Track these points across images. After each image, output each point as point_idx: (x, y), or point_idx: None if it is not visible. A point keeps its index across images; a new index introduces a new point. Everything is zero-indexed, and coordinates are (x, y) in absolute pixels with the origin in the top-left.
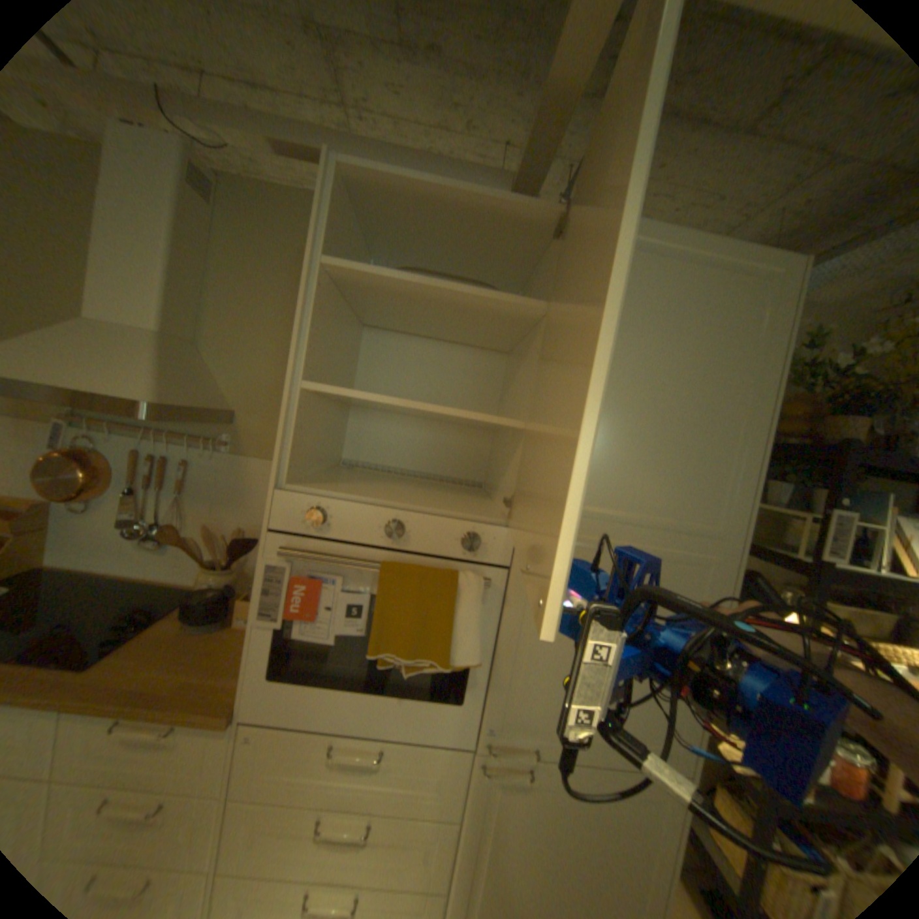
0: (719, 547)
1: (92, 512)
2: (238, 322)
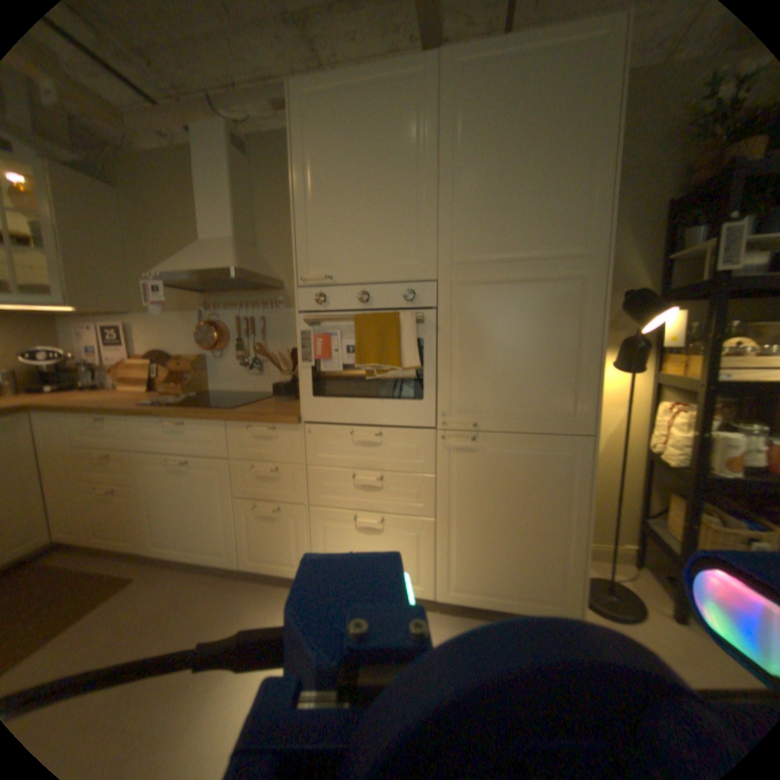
0: (588, 262)
1: (223, 357)
2: (273, 226)
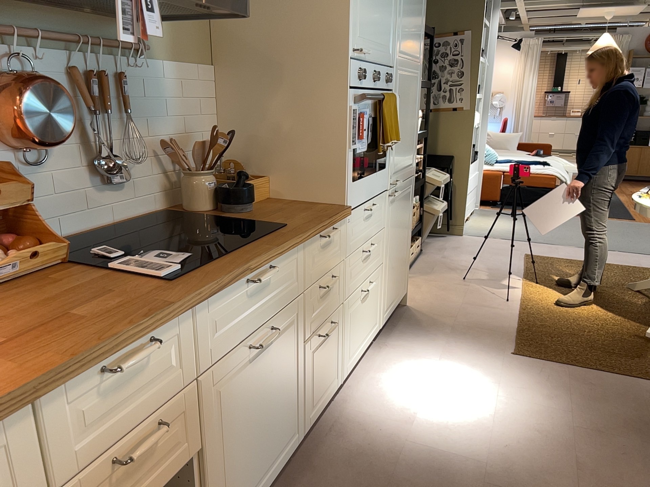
0: (418, 69)
1: (49, 159)
2: None
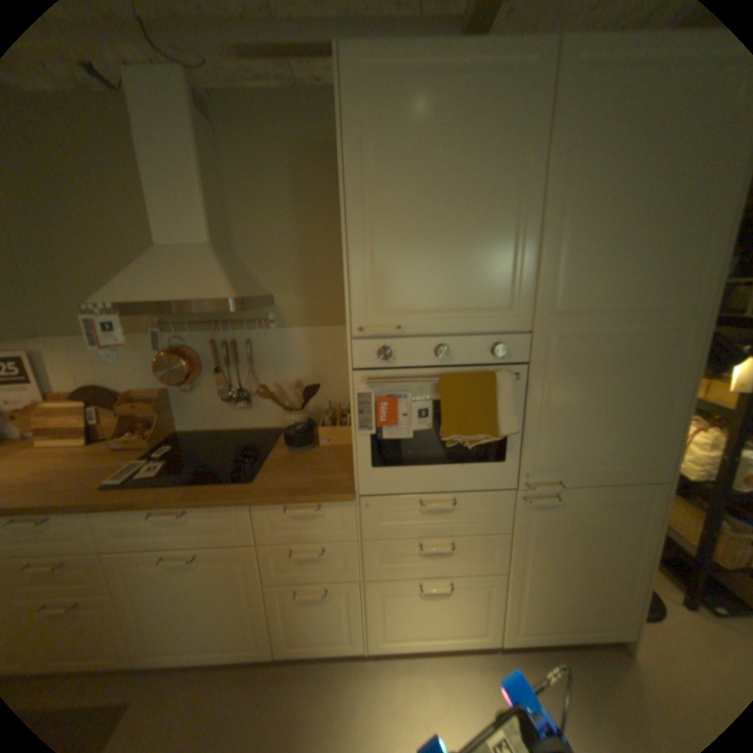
0: (692, 316)
1: (195, 387)
2: (257, 220)
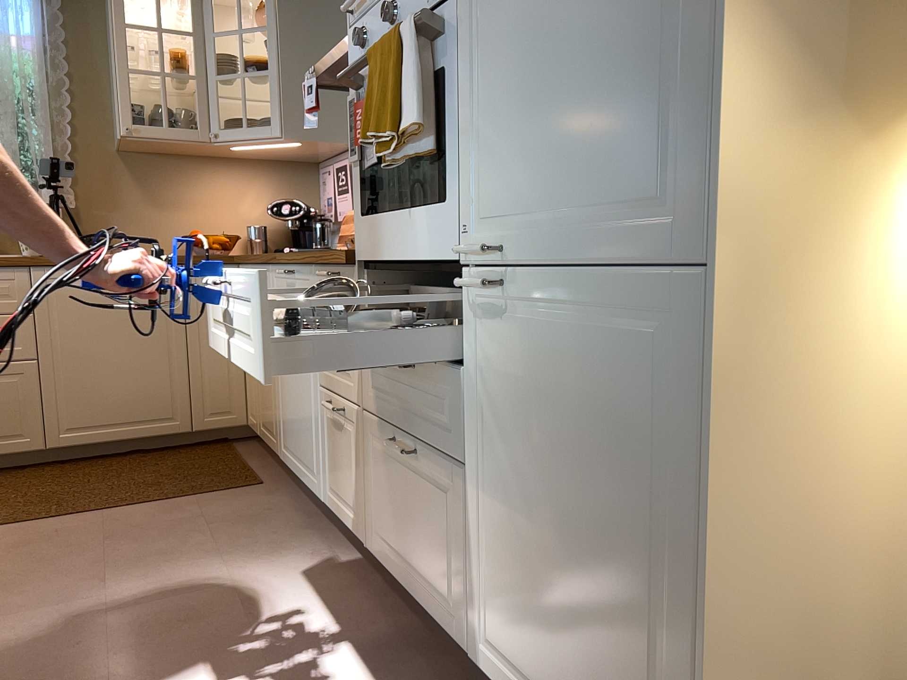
0: None
1: None
2: None
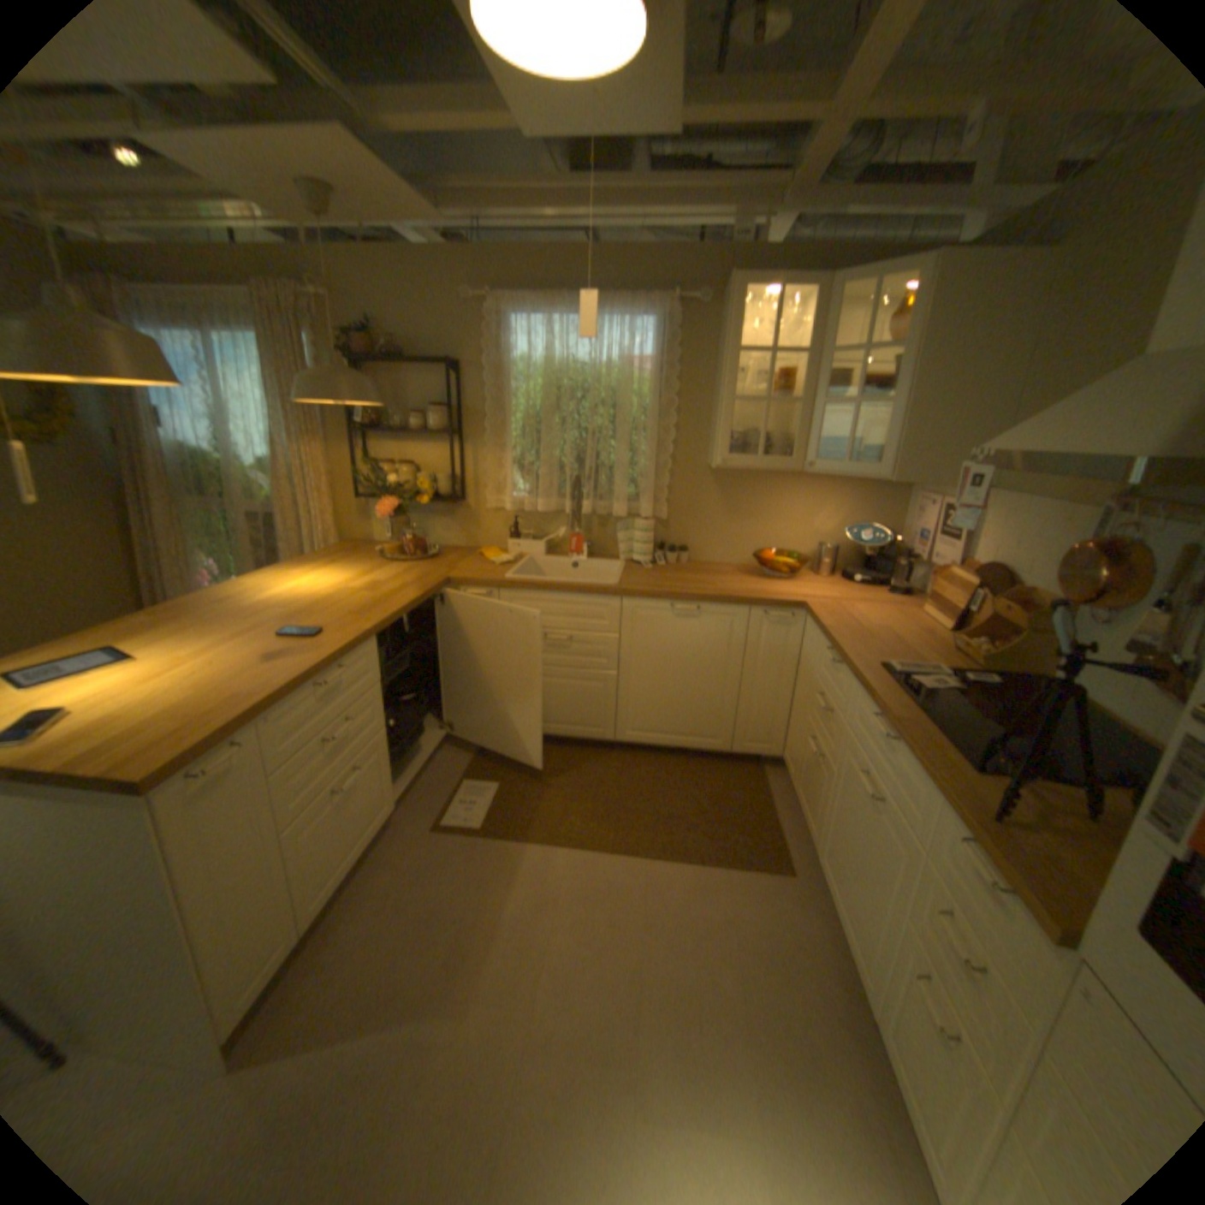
0: None
1: (1119, 626)
2: None
